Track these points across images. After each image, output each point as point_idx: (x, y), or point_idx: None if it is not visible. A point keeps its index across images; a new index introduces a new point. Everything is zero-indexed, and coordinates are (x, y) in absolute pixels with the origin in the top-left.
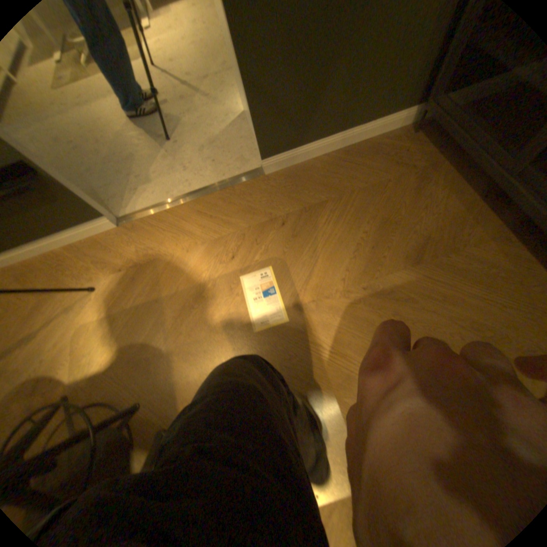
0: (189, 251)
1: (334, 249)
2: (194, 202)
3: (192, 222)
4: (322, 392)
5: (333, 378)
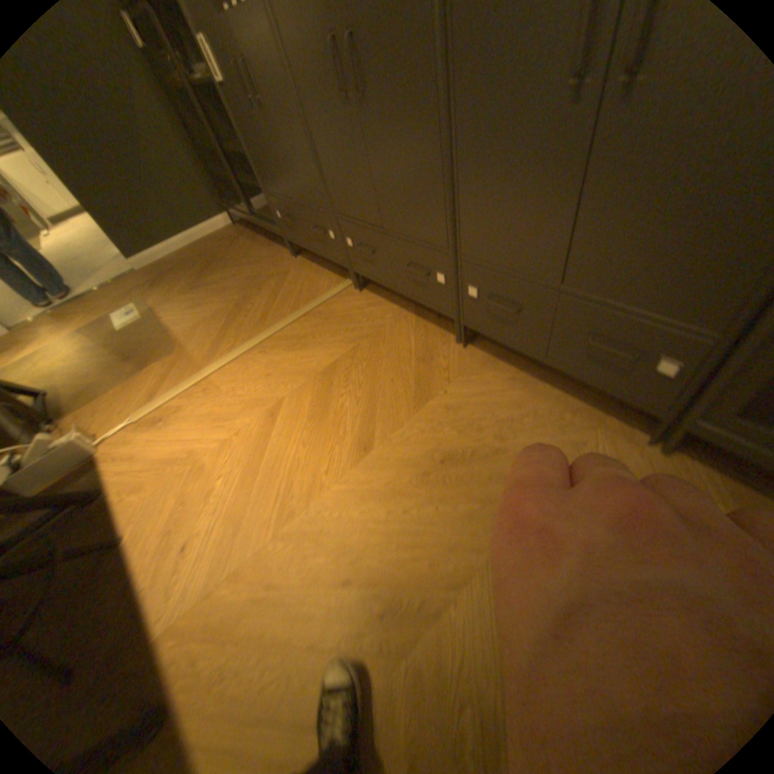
0: (73, 320)
1: (176, 282)
2: (79, 300)
3: (77, 308)
4: (158, 332)
5: (166, 325)
